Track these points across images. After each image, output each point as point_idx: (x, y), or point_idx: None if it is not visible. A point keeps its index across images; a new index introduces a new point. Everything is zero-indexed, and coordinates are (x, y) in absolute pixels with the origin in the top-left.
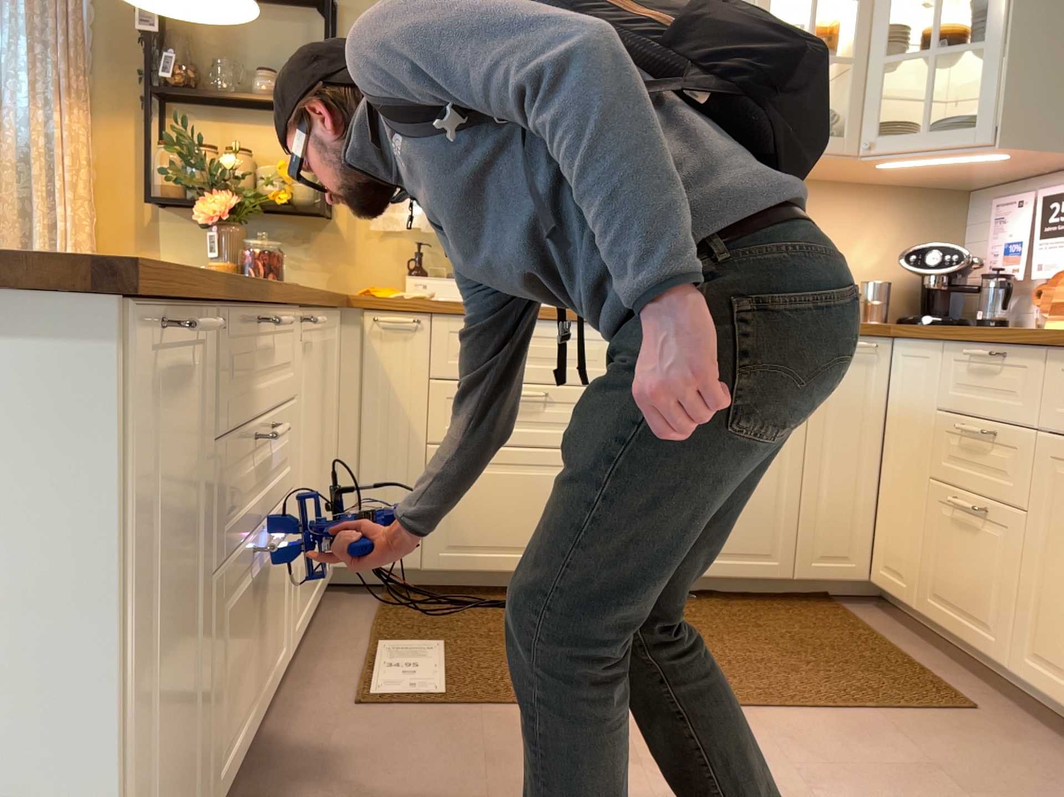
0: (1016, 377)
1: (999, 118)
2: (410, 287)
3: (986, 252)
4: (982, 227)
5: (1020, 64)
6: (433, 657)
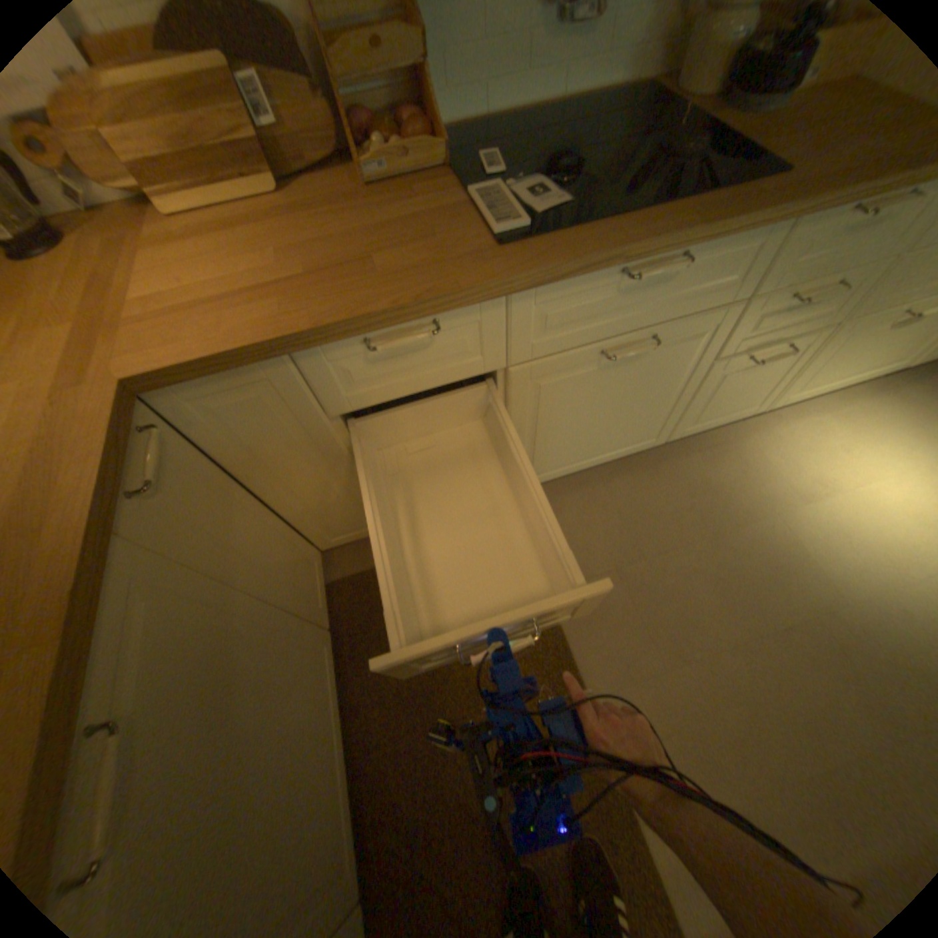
0: (459, 335)
1: None
2: None
3: None
4: None
5: None
6: None
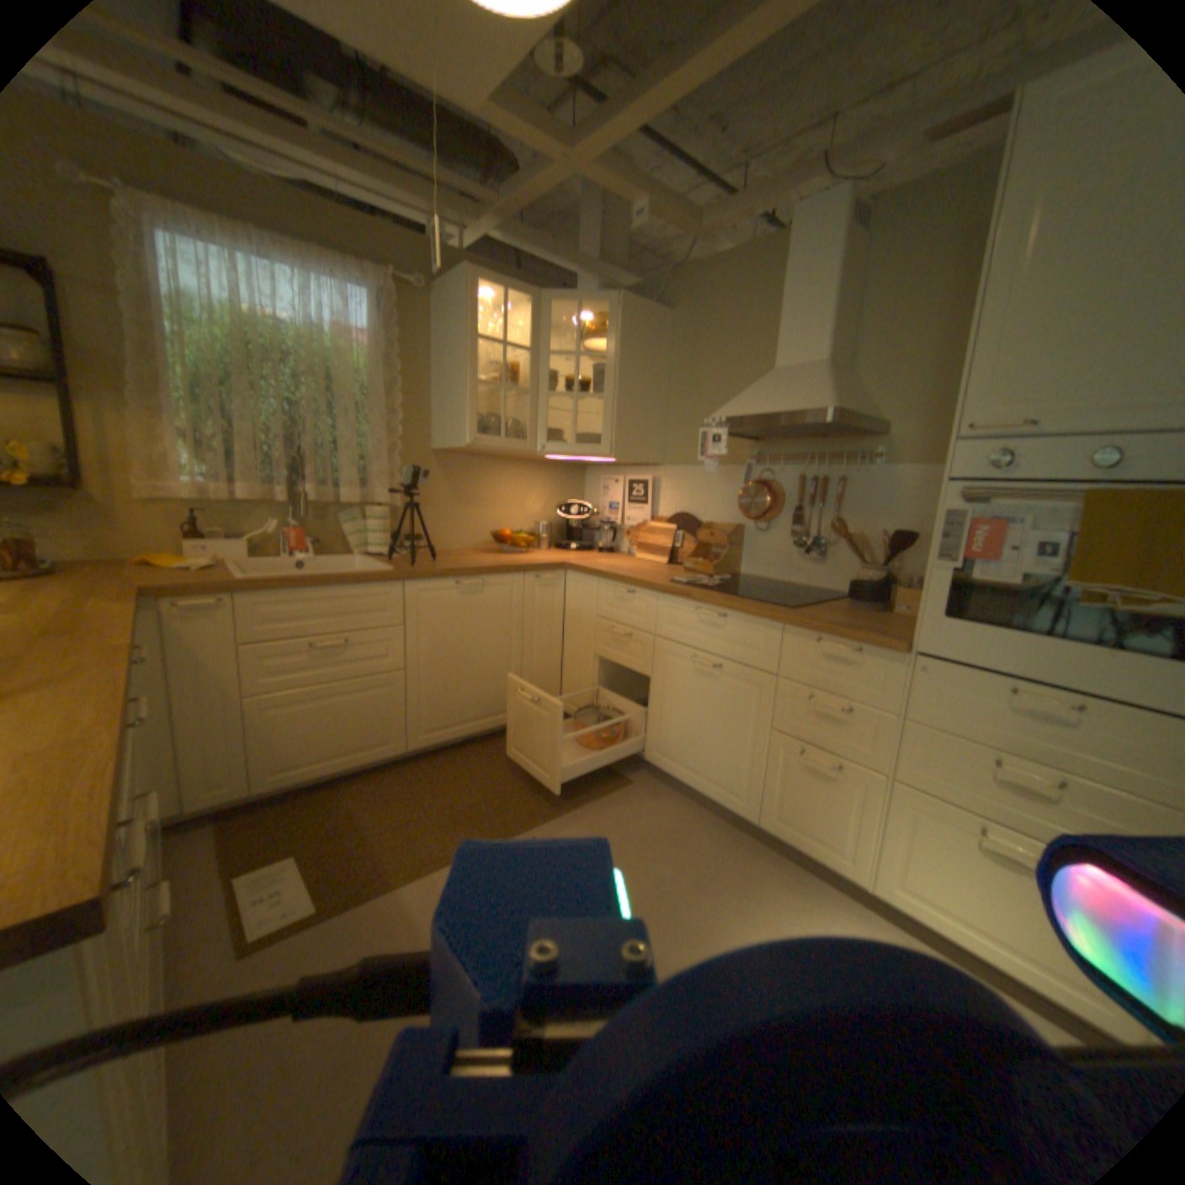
0: (639, 604)
1: (609, 441)
2: (185, 552)
3: (594, 504)
4: (591, 488)
5: (619, 411)
6: (289, 877)
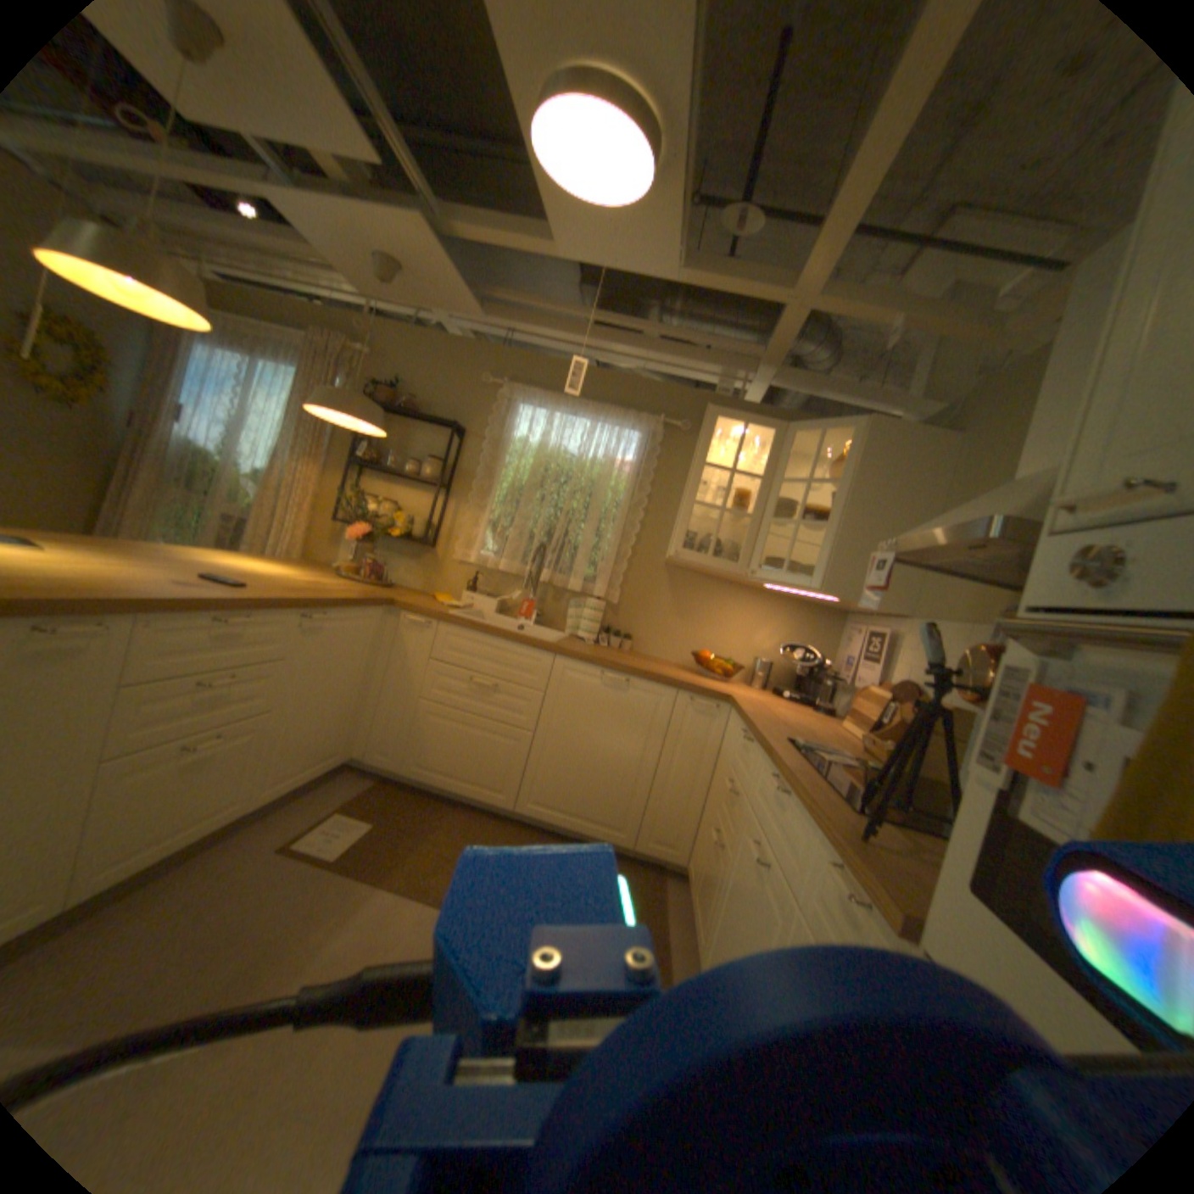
0: (752, 759)
1: (827, 576)
2: (463, 599)
3: (845, 660)
4: (847, 641)
5: (846, 544)
6: (356, 835)
